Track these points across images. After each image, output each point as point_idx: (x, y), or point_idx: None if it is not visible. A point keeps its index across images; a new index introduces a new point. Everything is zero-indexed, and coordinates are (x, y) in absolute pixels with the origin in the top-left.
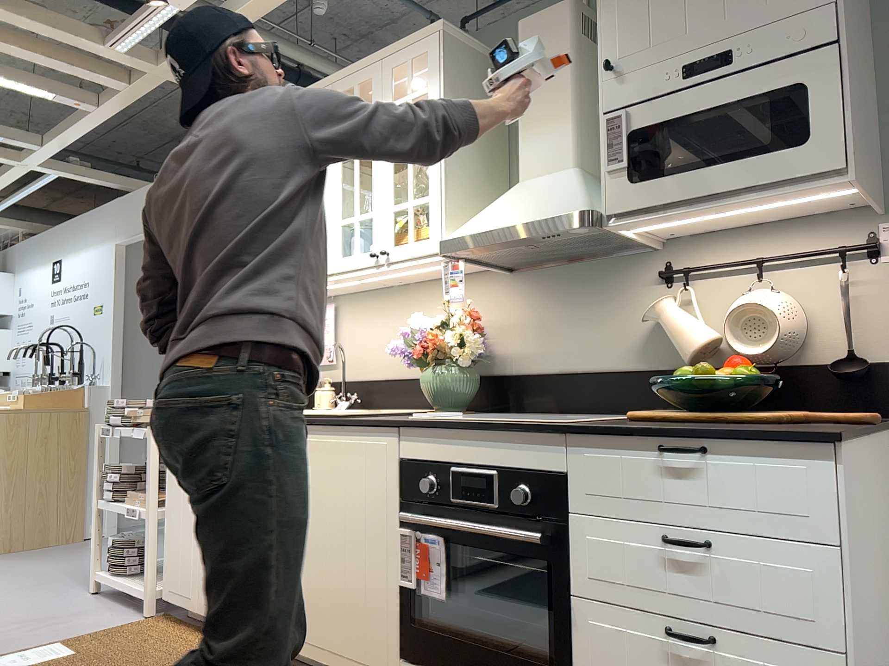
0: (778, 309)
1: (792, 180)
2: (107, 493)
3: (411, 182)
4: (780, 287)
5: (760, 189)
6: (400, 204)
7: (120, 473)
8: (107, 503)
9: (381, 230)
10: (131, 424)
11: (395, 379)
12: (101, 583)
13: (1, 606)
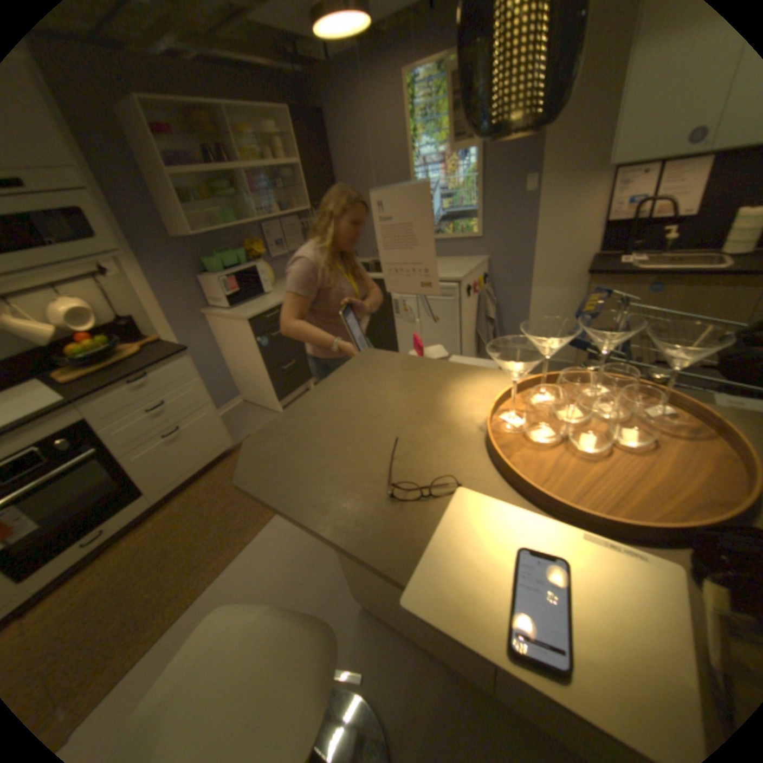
0: (83, 307)
1: (92, 253)
2: None
3: None
4: (65, 295)
5: (78, 258)
6: None
7: None
8: None
9: None
10: None
11: None
12: None
13: None
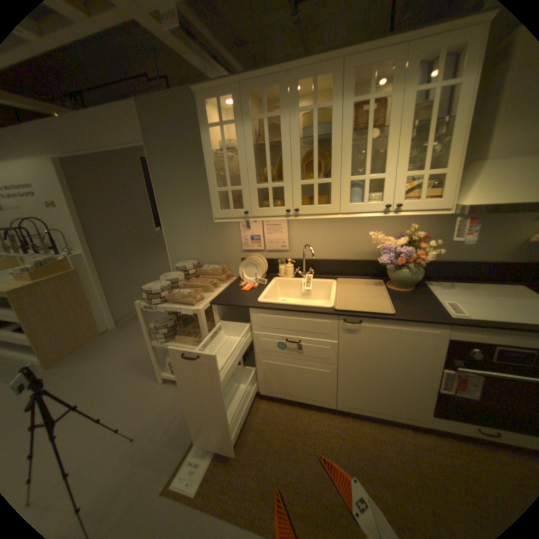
0: None
1: None
2: (161, 340)
3: (431, 156)
4: None
5: None
6: (417, 172)
7: (163, 327)
8: (160, 344)
9: (394, 188)
10: (163, 300)
11: (337, 260)
12: (164, 378)
13: (116, 416)
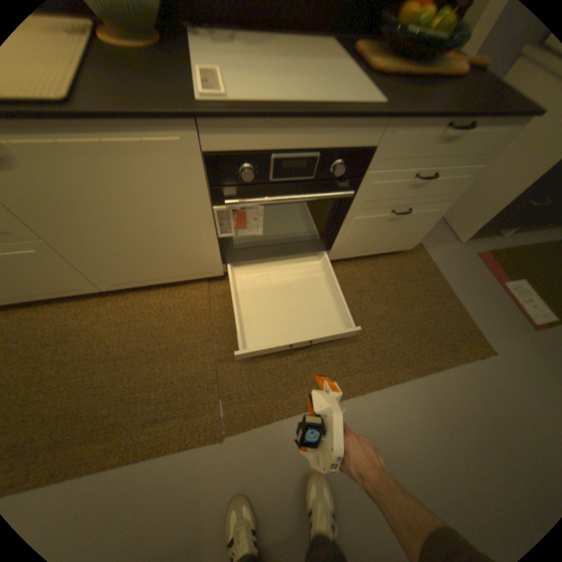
0: None
1: None
2: None
3: None
4: None
5: None
6: None
7: None
8: None
9: None
10: None
11: None
12: None
13: None
